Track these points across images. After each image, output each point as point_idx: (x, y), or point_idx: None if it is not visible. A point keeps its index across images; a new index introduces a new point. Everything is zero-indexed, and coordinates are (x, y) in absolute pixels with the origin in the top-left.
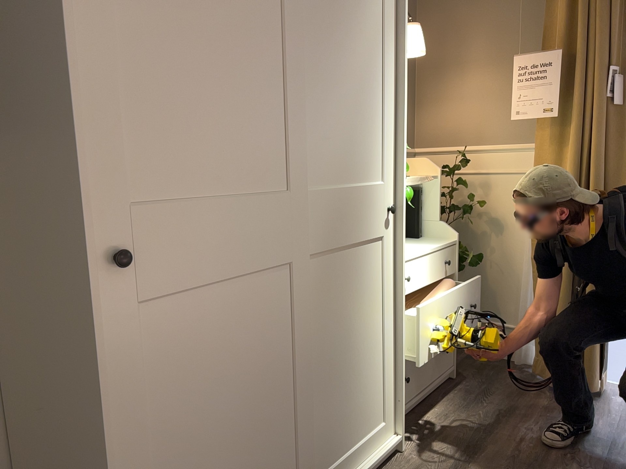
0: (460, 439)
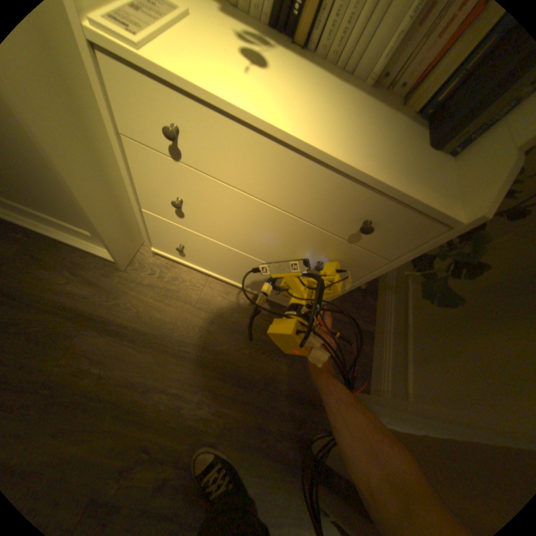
0: (161, 323)
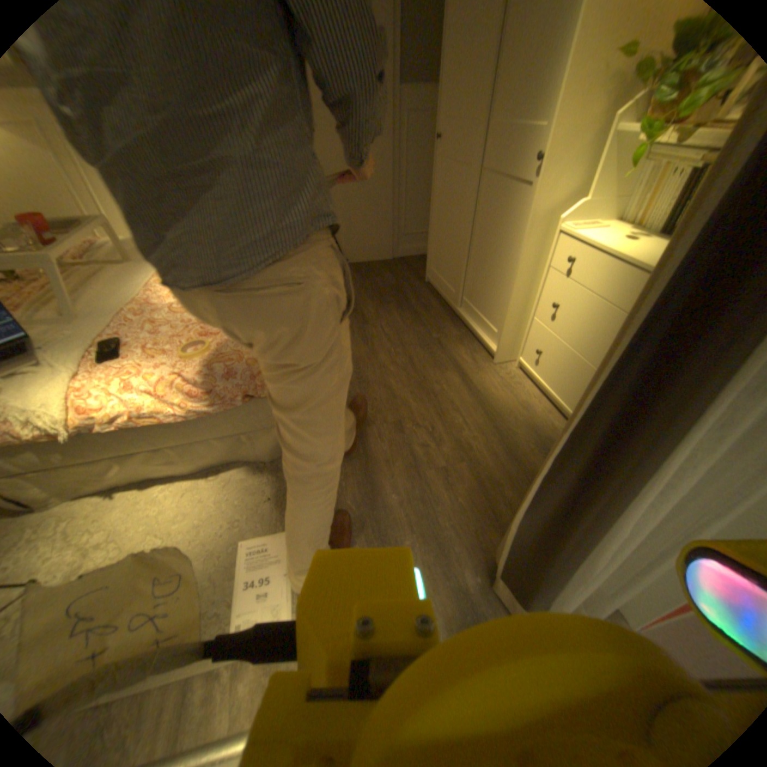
0: (491, 394)
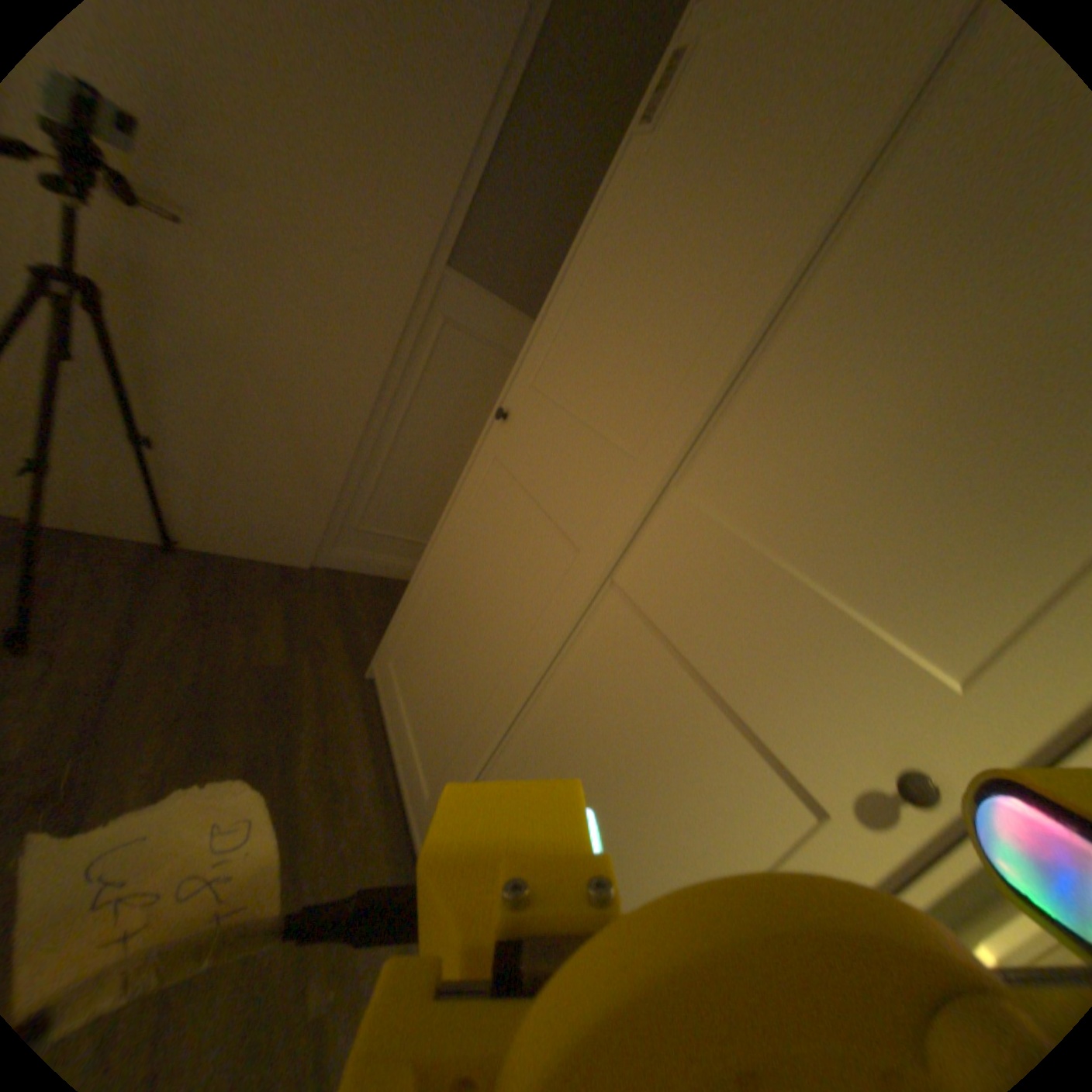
0: None
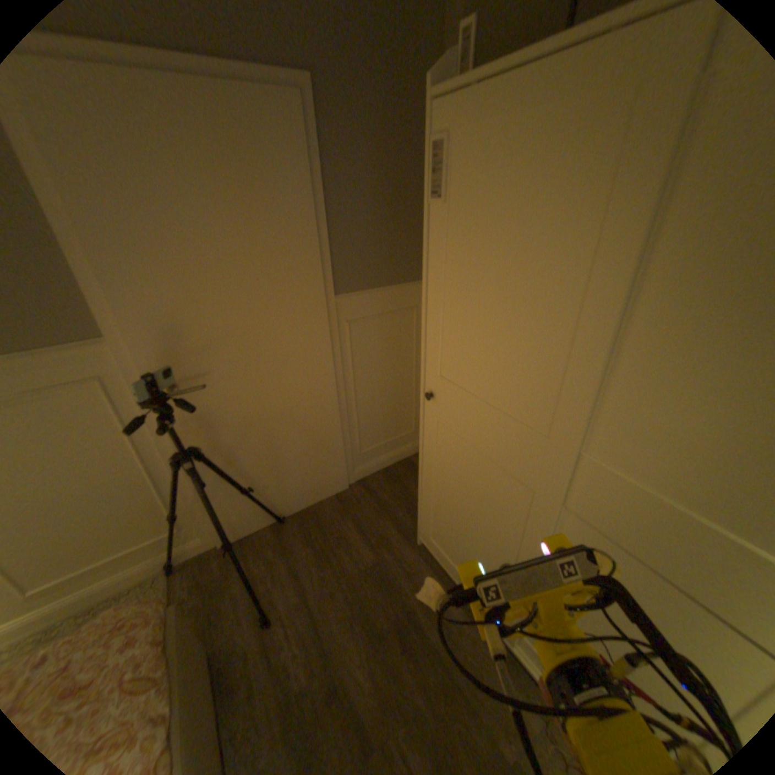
0: None
